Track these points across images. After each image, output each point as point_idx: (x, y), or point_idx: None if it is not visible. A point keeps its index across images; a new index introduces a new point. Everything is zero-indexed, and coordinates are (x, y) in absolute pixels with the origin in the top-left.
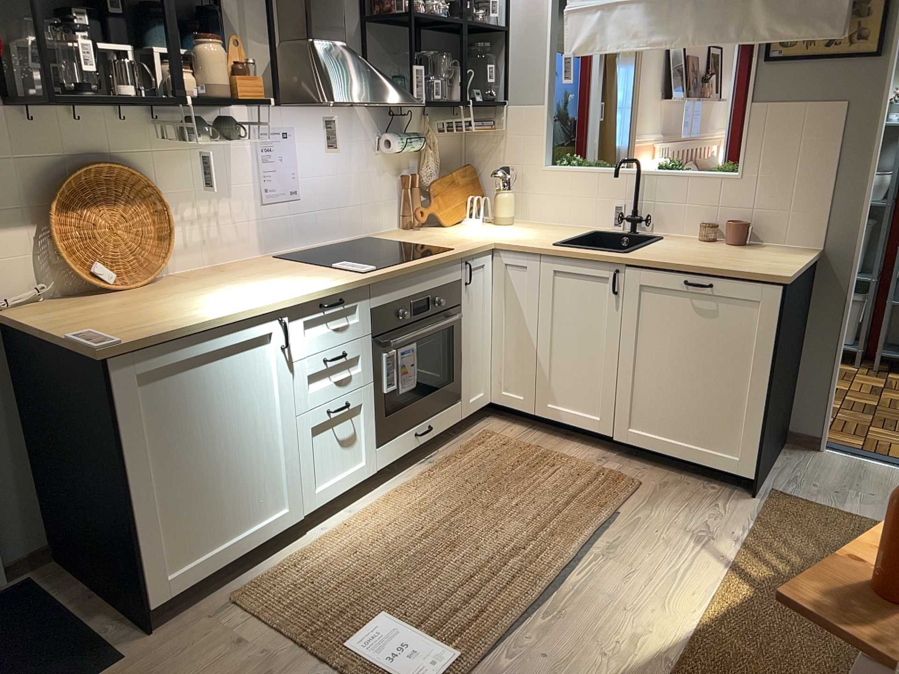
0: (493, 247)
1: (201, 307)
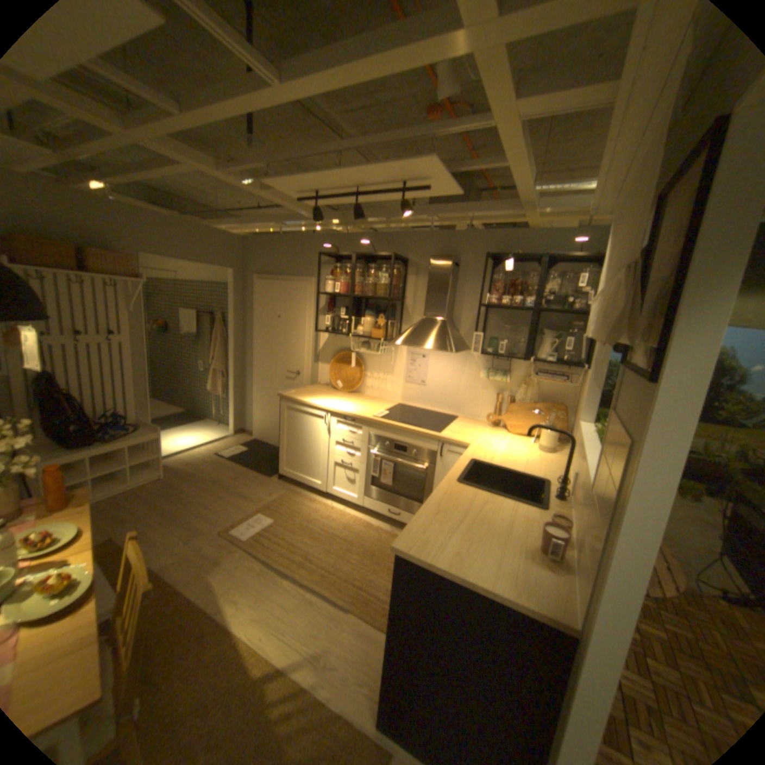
0: (468, 446)
1: (319, 399)
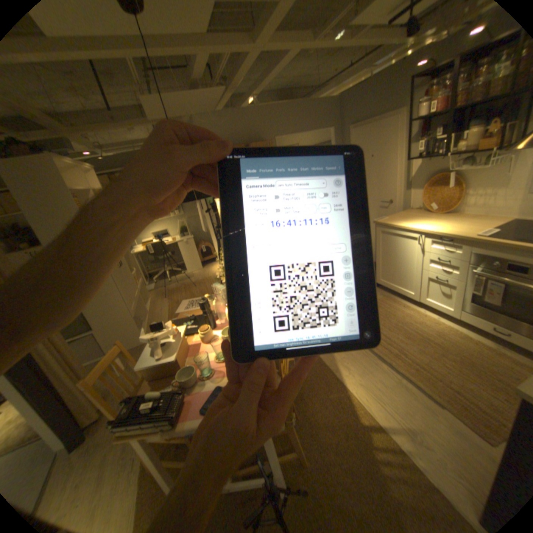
0: None
1: (412, 222)
